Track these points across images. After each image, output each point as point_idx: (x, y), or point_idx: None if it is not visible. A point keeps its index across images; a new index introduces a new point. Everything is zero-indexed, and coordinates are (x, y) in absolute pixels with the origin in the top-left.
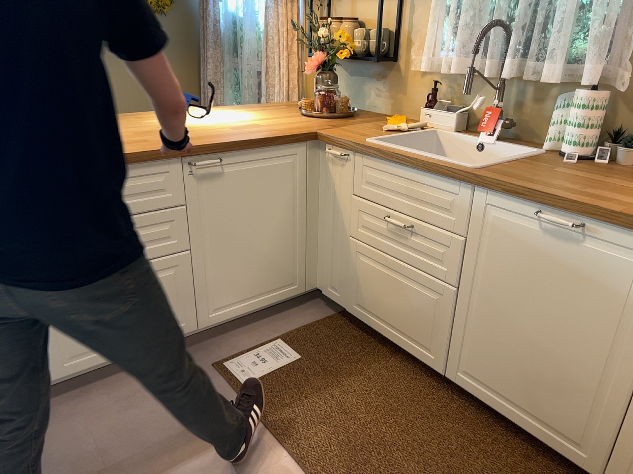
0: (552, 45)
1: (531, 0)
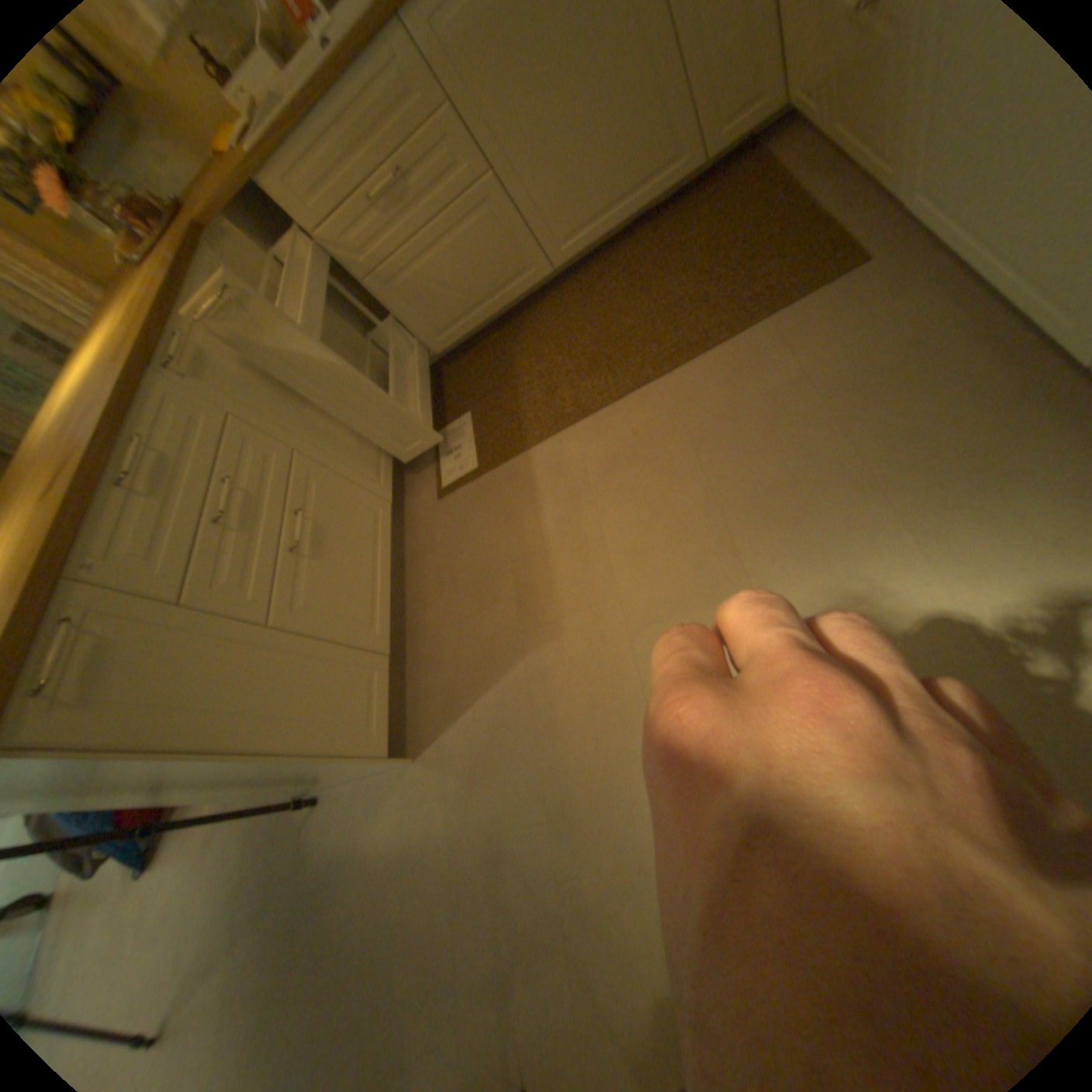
0: None
1: None
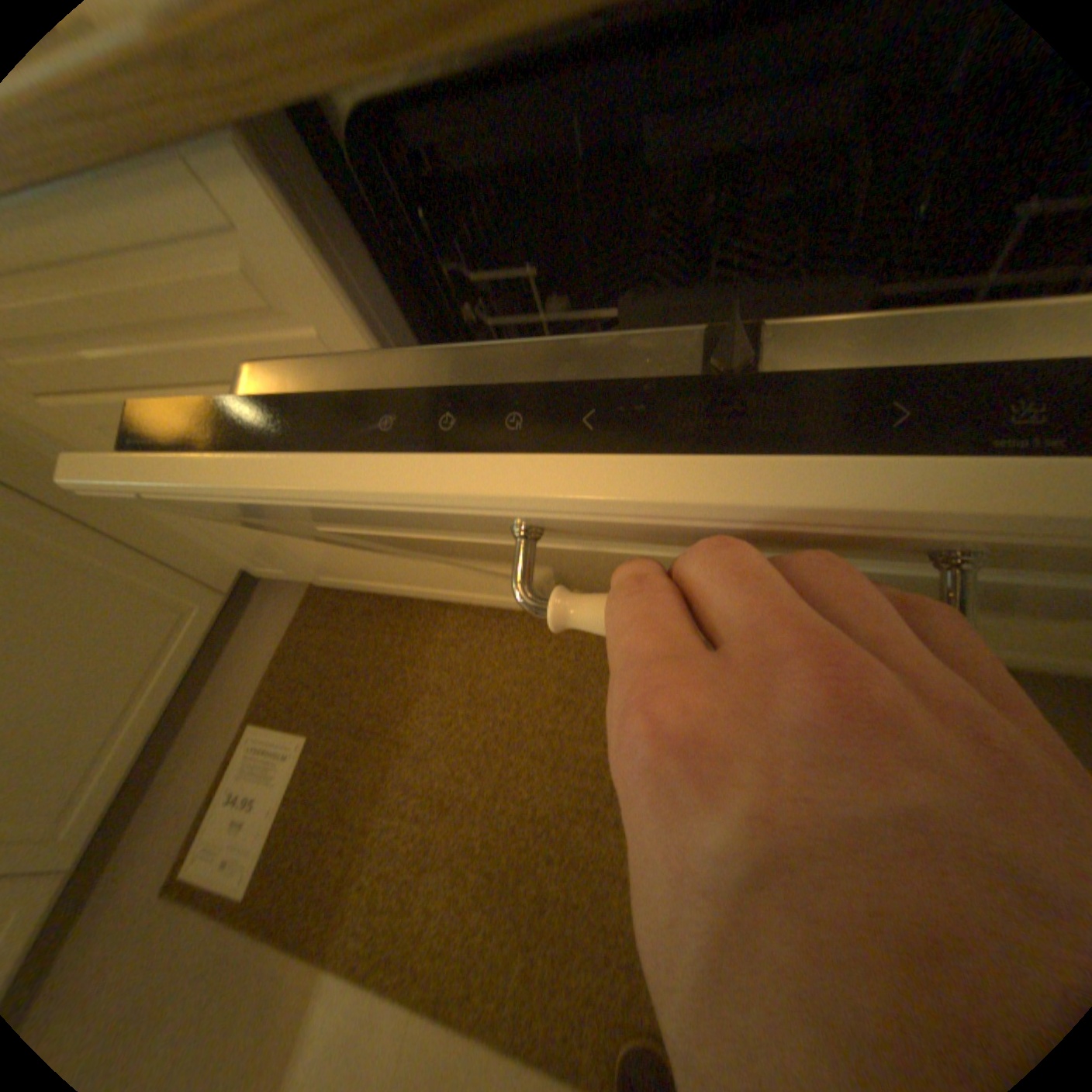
0: None
1: None
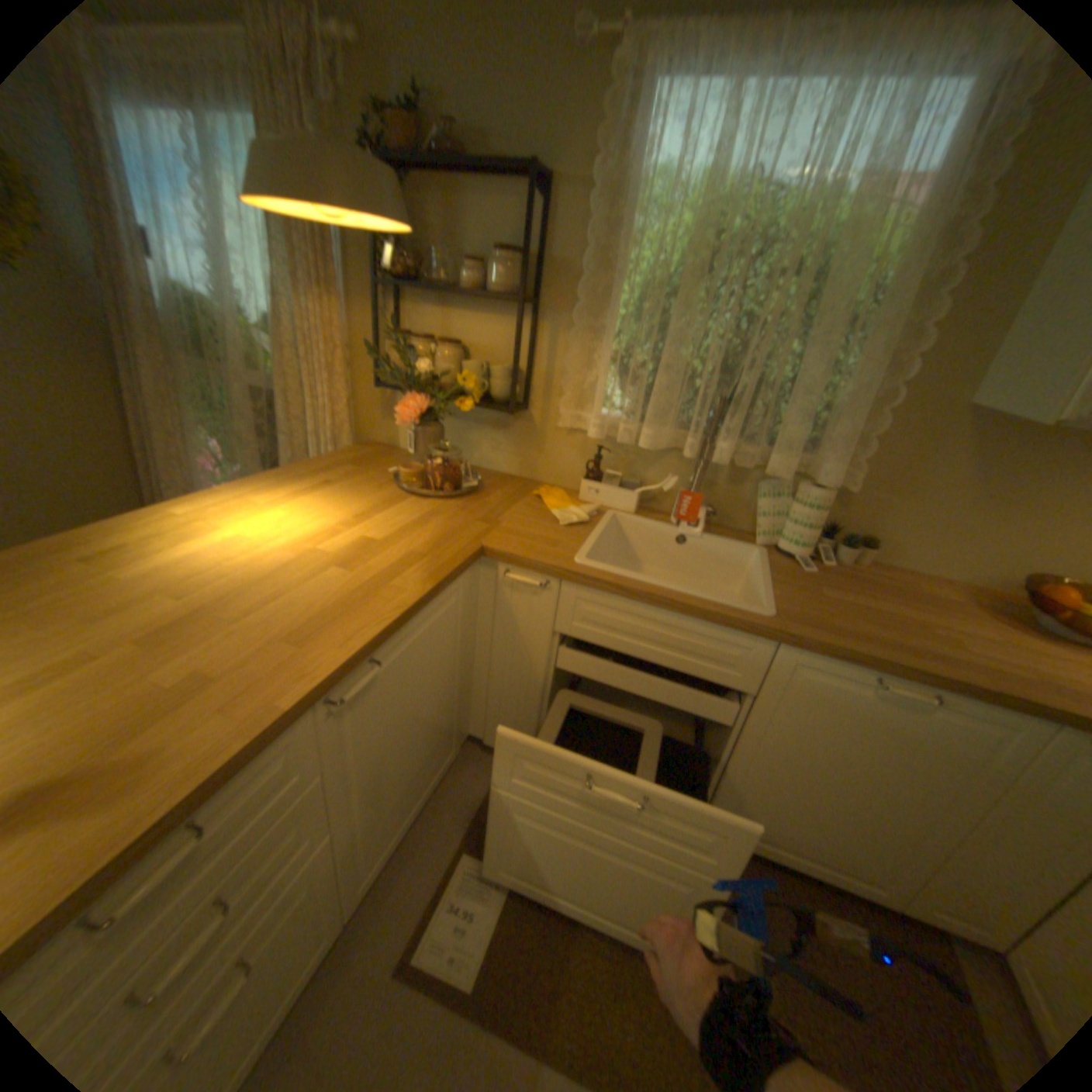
0: (784, 431)
1: (761, 372)
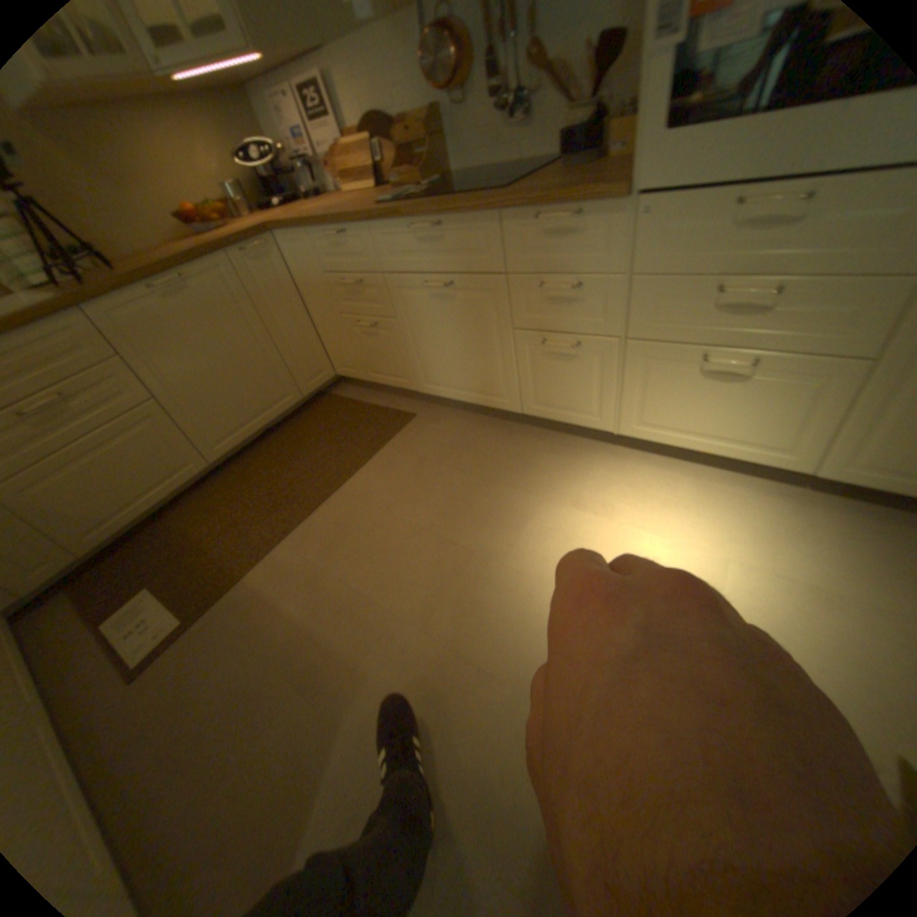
0: None
1: None
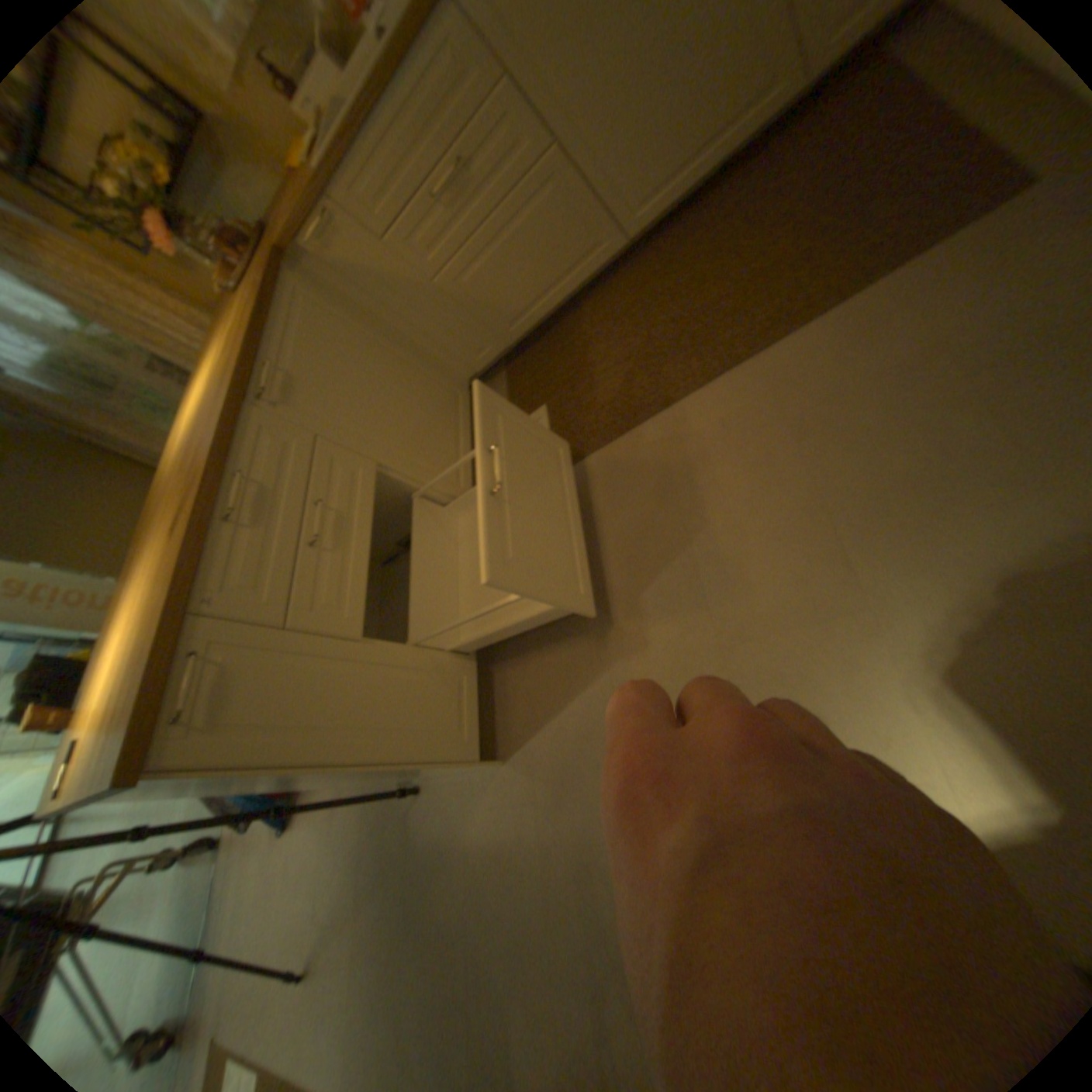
0: None
1: None
